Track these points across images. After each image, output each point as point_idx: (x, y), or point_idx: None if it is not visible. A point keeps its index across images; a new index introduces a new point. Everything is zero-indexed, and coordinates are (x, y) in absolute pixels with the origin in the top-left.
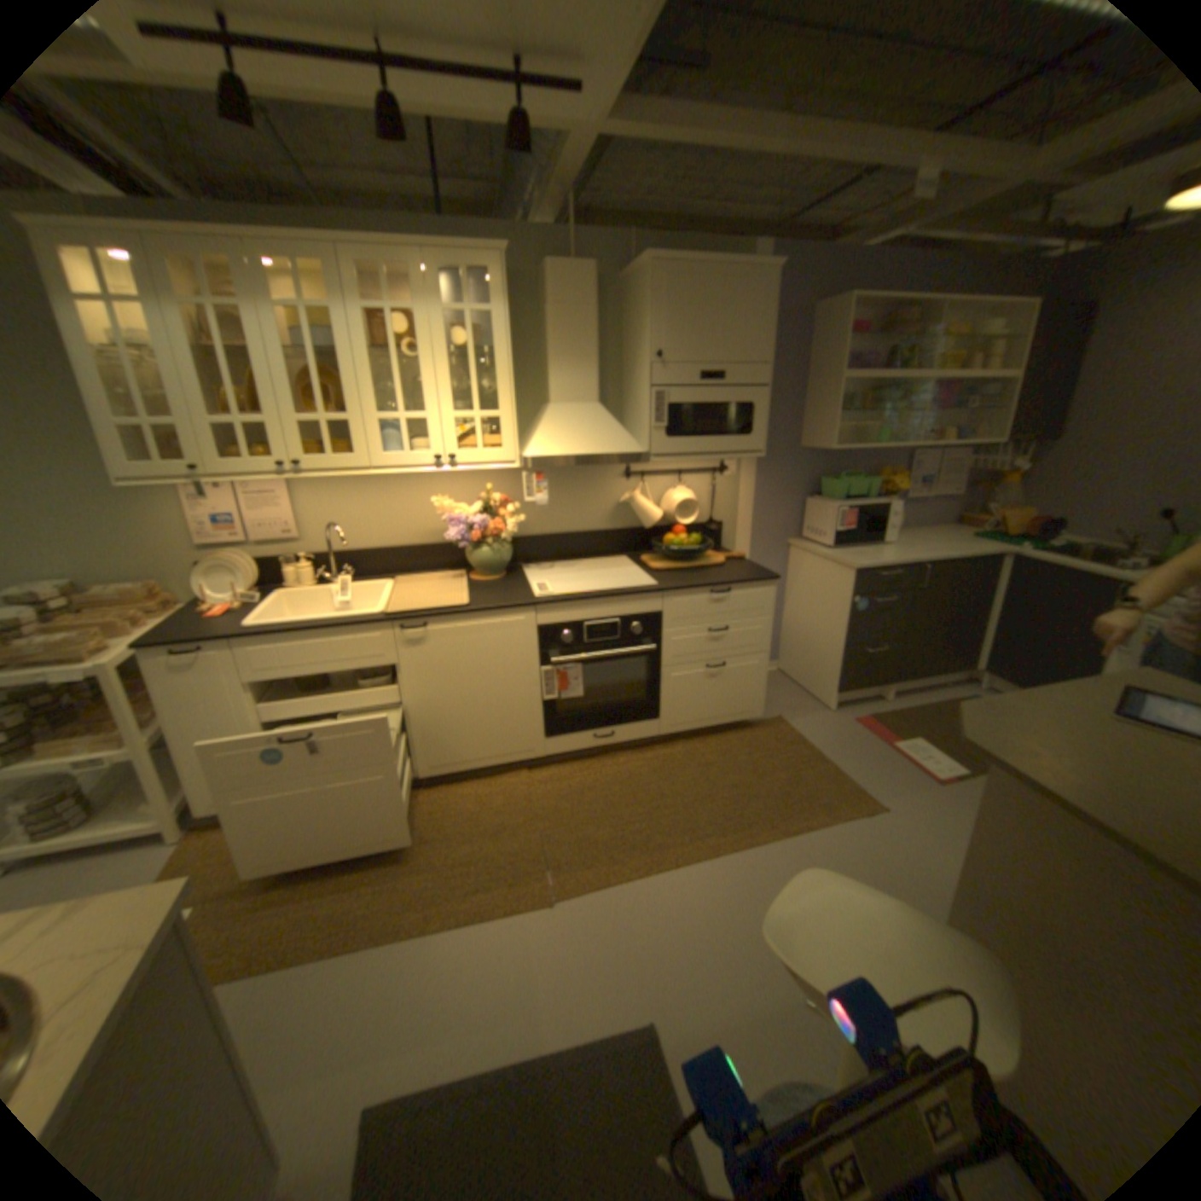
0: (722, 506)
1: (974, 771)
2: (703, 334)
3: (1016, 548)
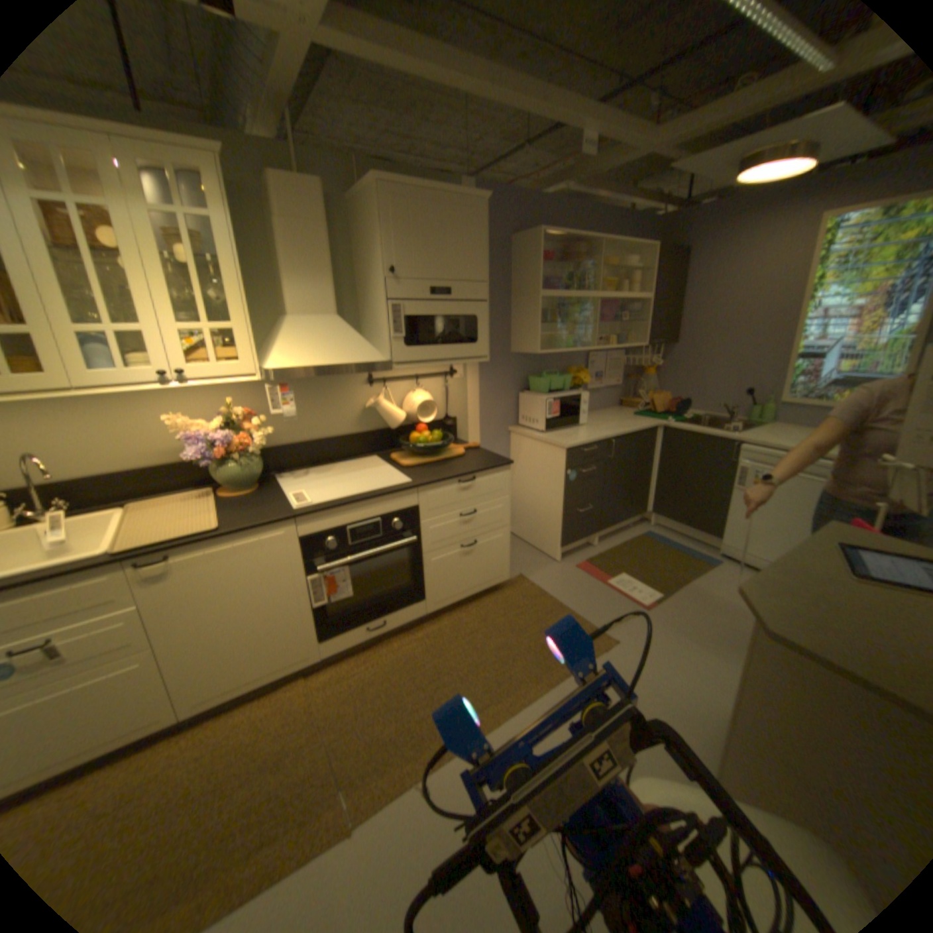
0: (454, 404)
1: (663, 593)
2: (428, 254)
3: (662, 422)
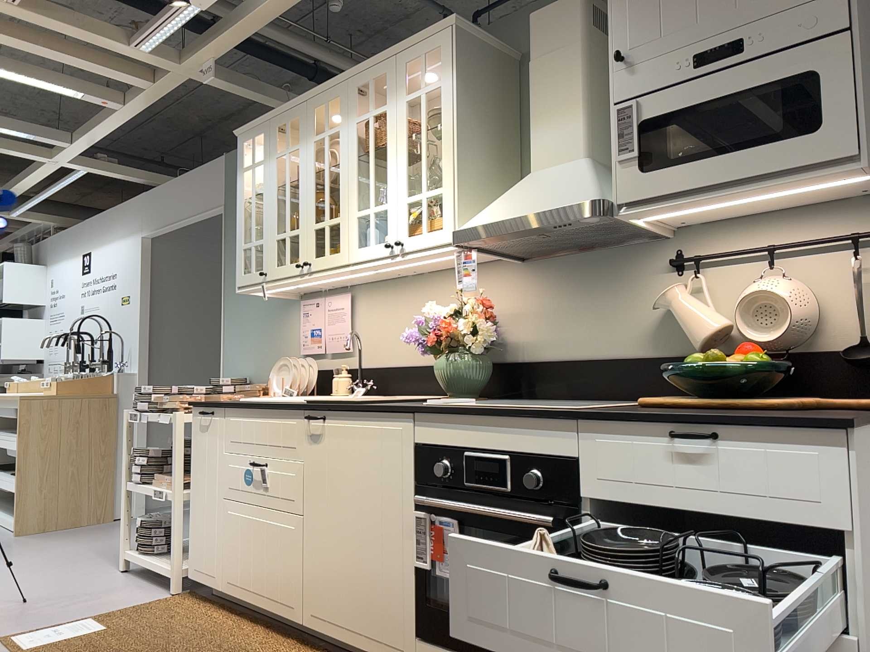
0: None
1: None
2: (687, 1)
3: None
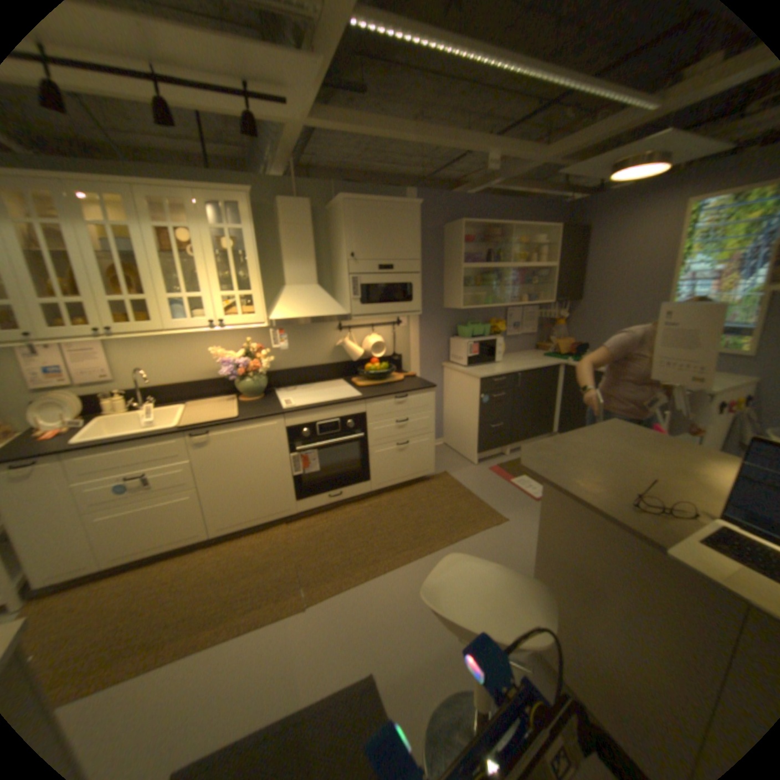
0: (399, 345)
1: None
2: (376, 243)
3: (564, 361)
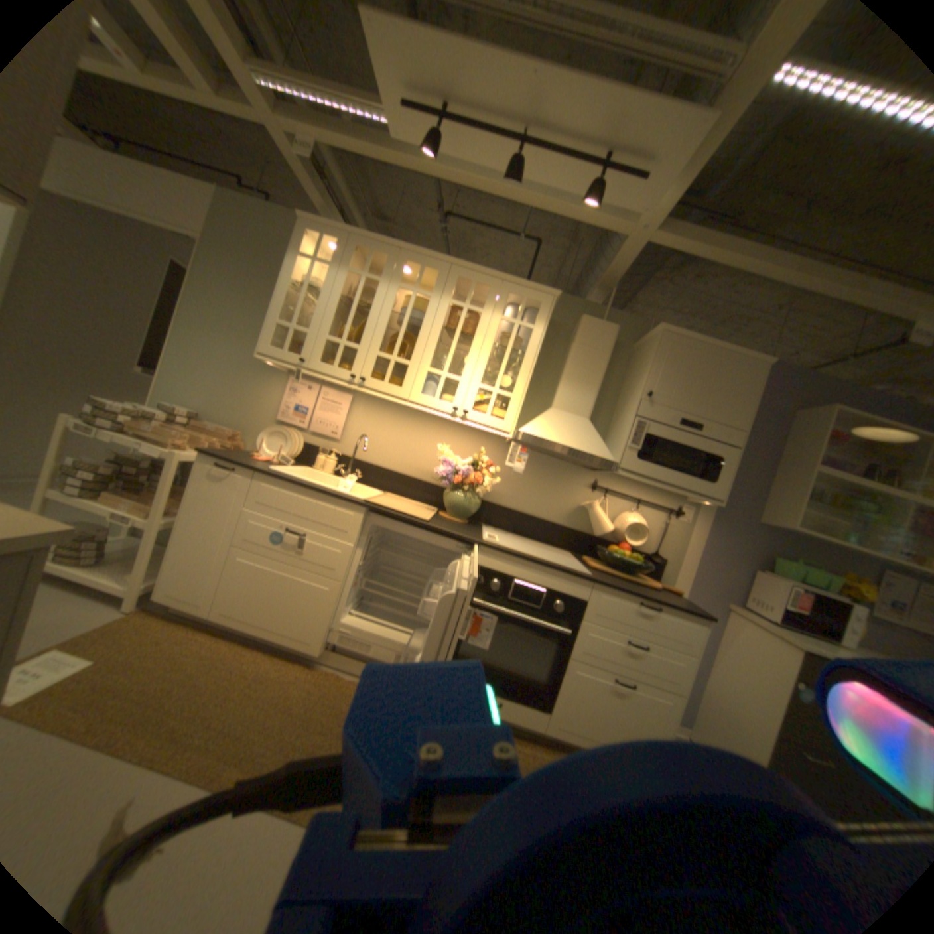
0: (669, 545)
1: None
2: (689, 391)
3: None
